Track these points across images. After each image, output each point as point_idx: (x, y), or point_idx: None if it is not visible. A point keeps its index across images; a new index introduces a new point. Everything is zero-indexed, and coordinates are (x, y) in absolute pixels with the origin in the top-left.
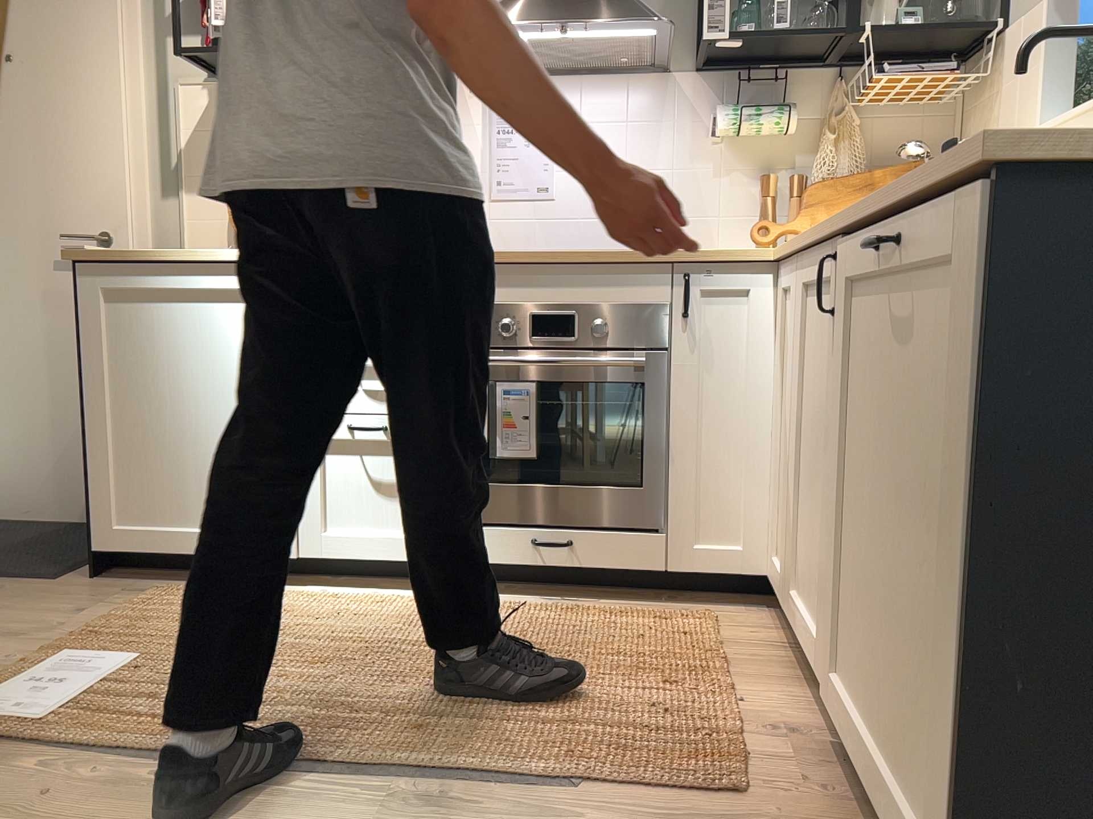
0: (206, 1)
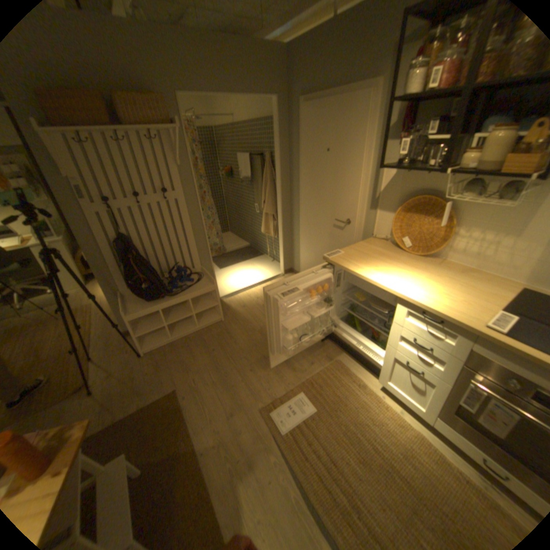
0: (406, 120)
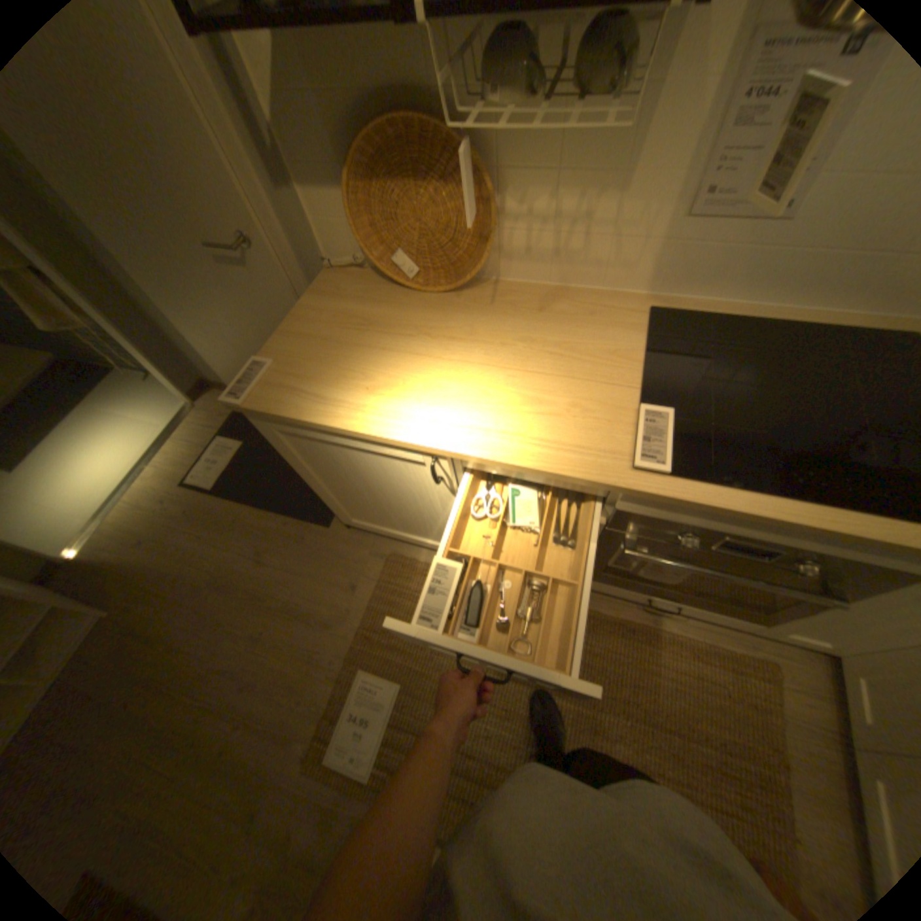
0: None
